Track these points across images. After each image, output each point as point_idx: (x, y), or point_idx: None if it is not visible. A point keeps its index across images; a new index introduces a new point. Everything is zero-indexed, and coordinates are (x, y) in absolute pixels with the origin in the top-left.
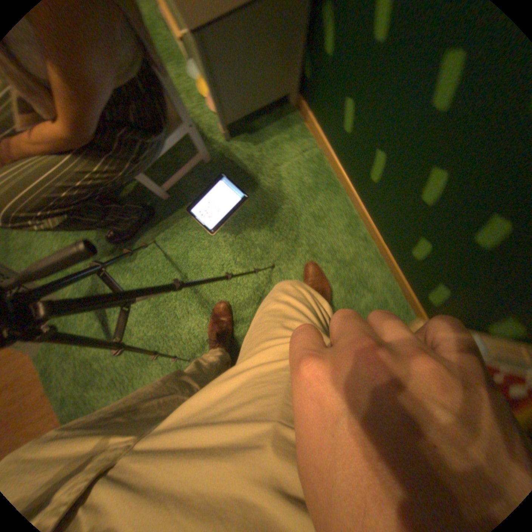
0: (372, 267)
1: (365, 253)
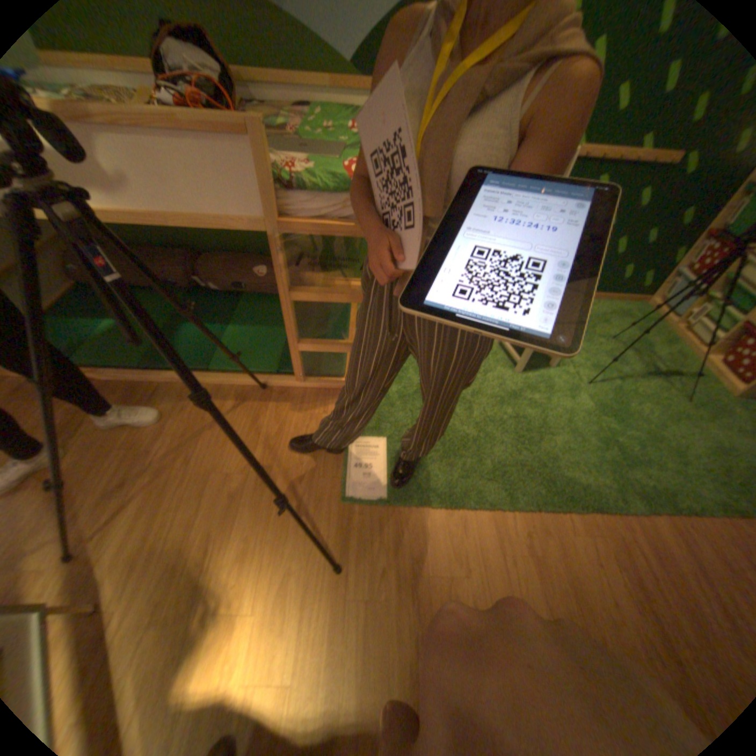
0: (612, 304)
1: (602, 304)
